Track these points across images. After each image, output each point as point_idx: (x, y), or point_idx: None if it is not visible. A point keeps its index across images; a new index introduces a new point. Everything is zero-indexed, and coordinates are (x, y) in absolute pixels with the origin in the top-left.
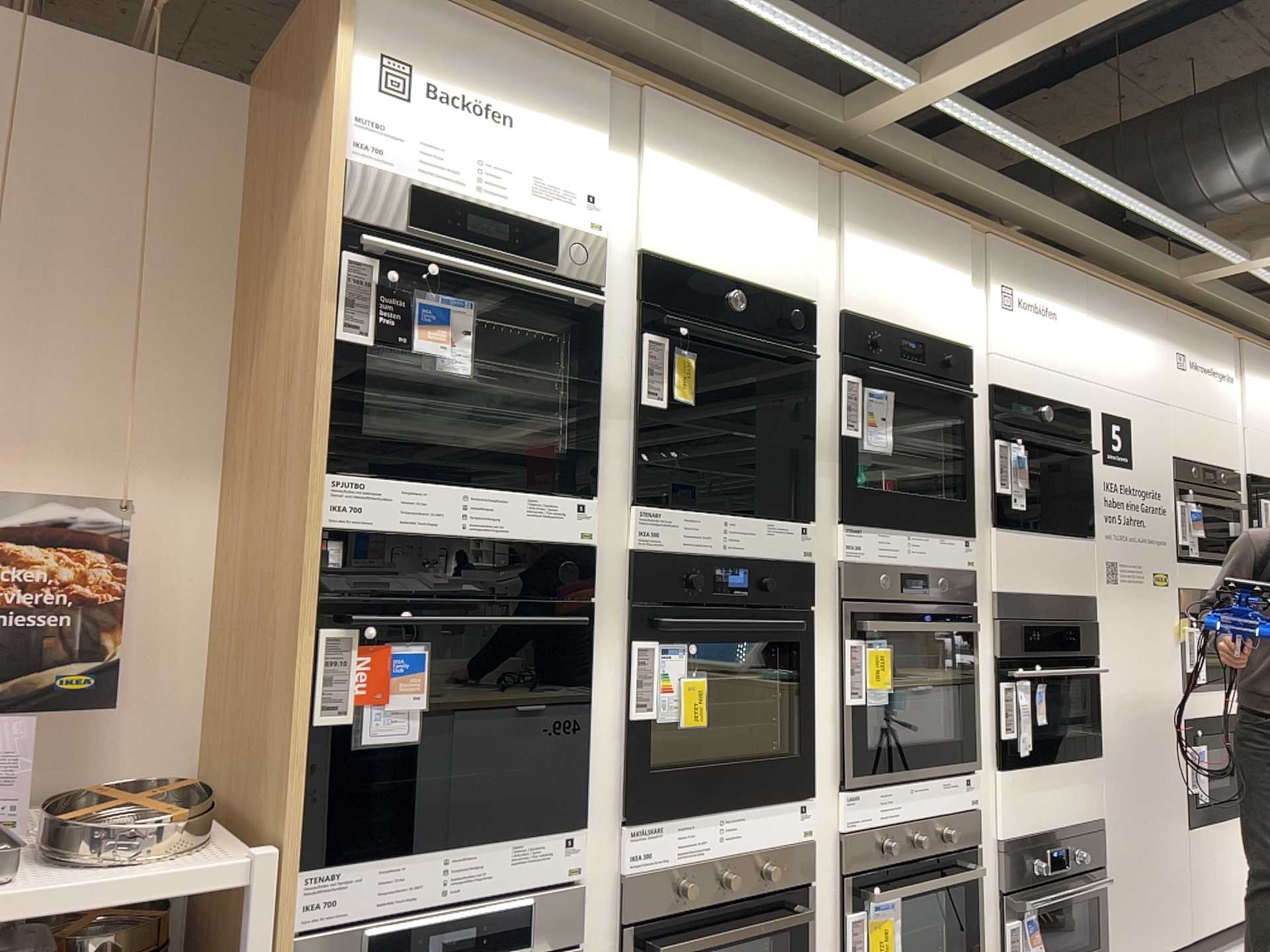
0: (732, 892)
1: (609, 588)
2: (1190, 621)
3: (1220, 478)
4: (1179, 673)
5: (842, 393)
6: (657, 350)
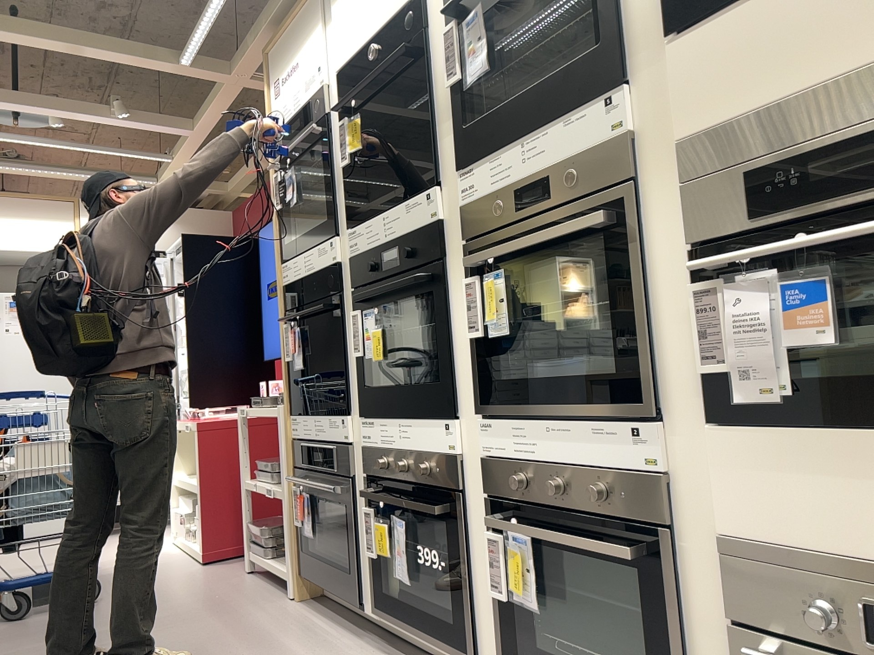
0: (407, 477)
1: (347, 282)
2: None
3: None
4: None
5: (445, 49)
6: (341, 130)
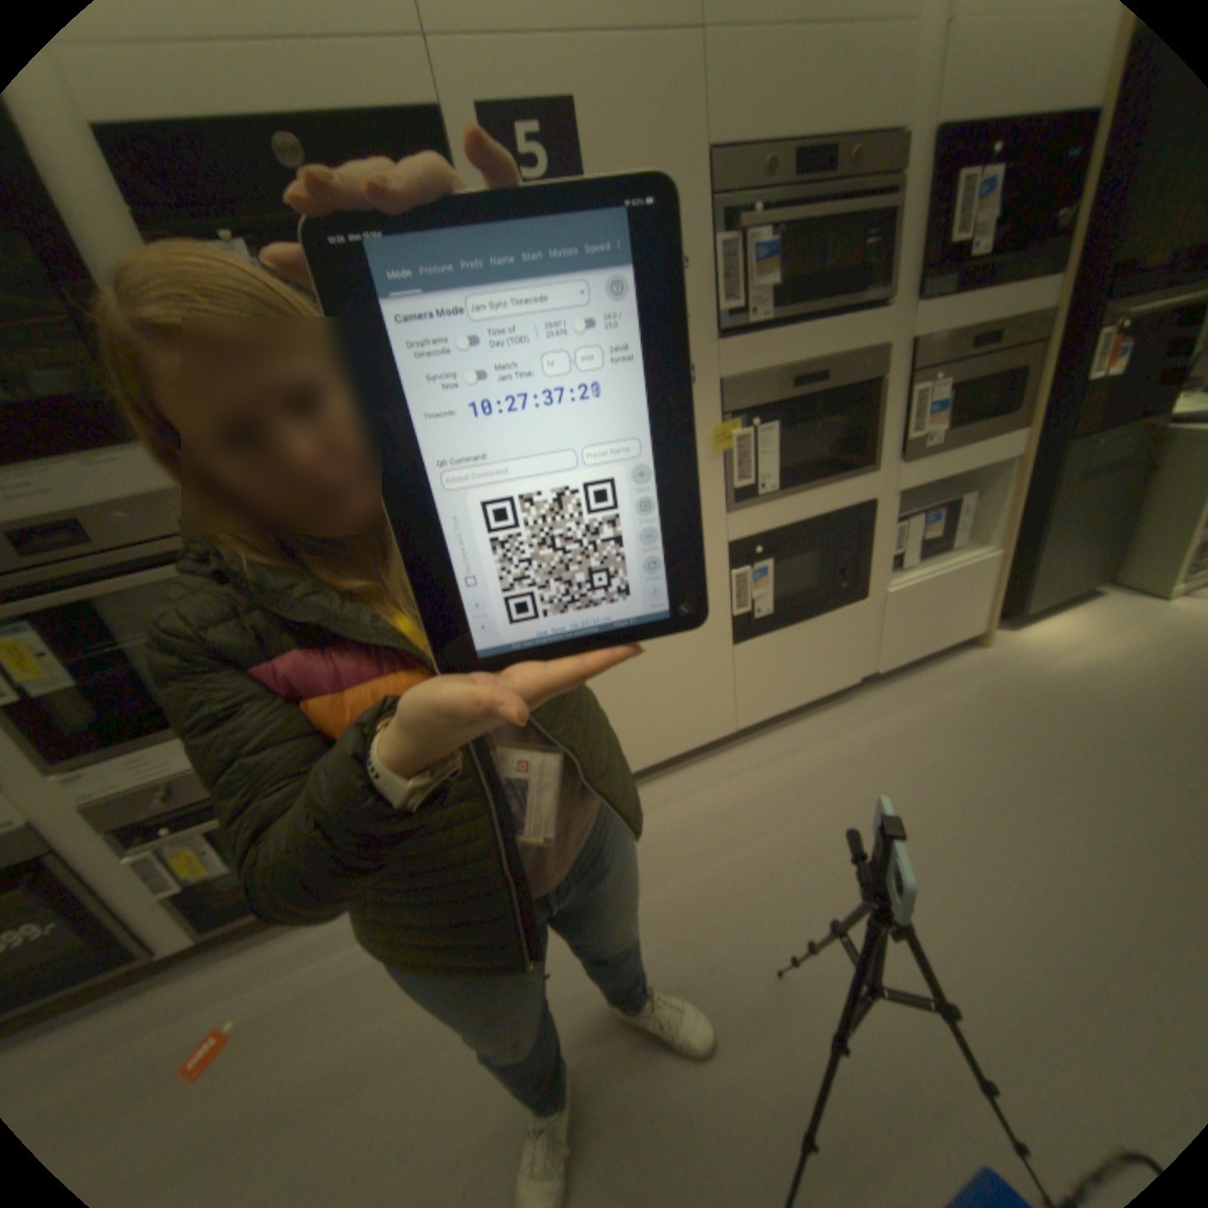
0: None
1: None
2: (752, 420)
3: (856, 156)
4: (723, 494)
5: None
6: None
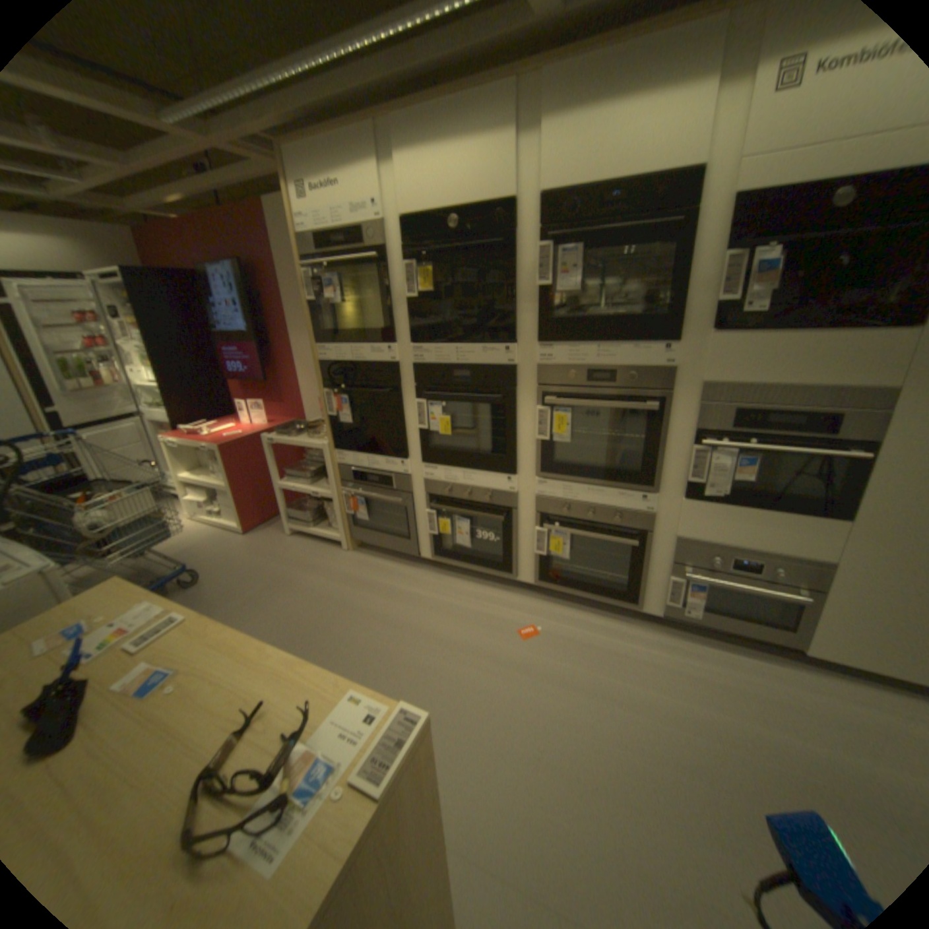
0: (469, 499)
1: (407, 380)
2: None
3: None
4: None
5: (536, 257)
6: (408, 271)
